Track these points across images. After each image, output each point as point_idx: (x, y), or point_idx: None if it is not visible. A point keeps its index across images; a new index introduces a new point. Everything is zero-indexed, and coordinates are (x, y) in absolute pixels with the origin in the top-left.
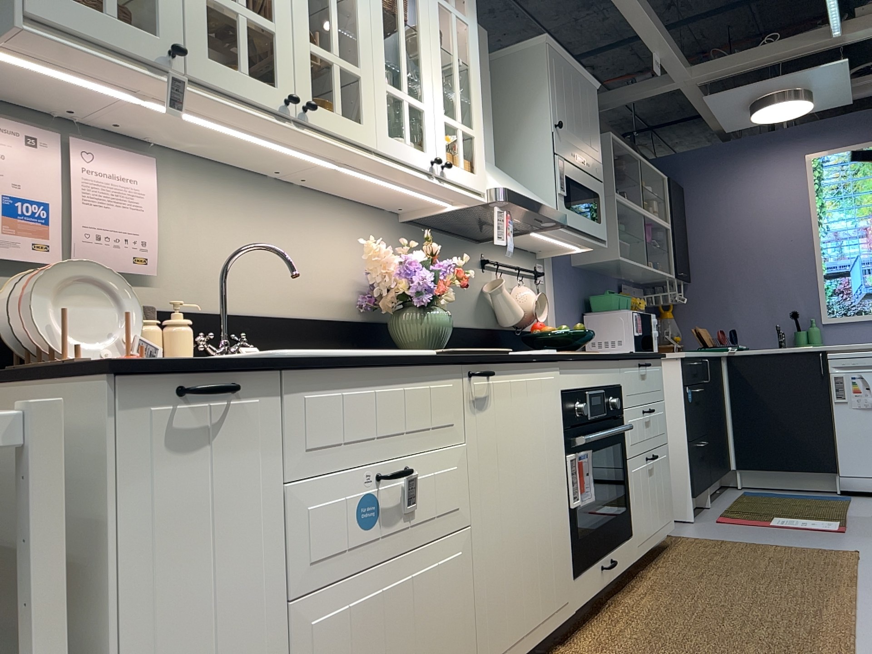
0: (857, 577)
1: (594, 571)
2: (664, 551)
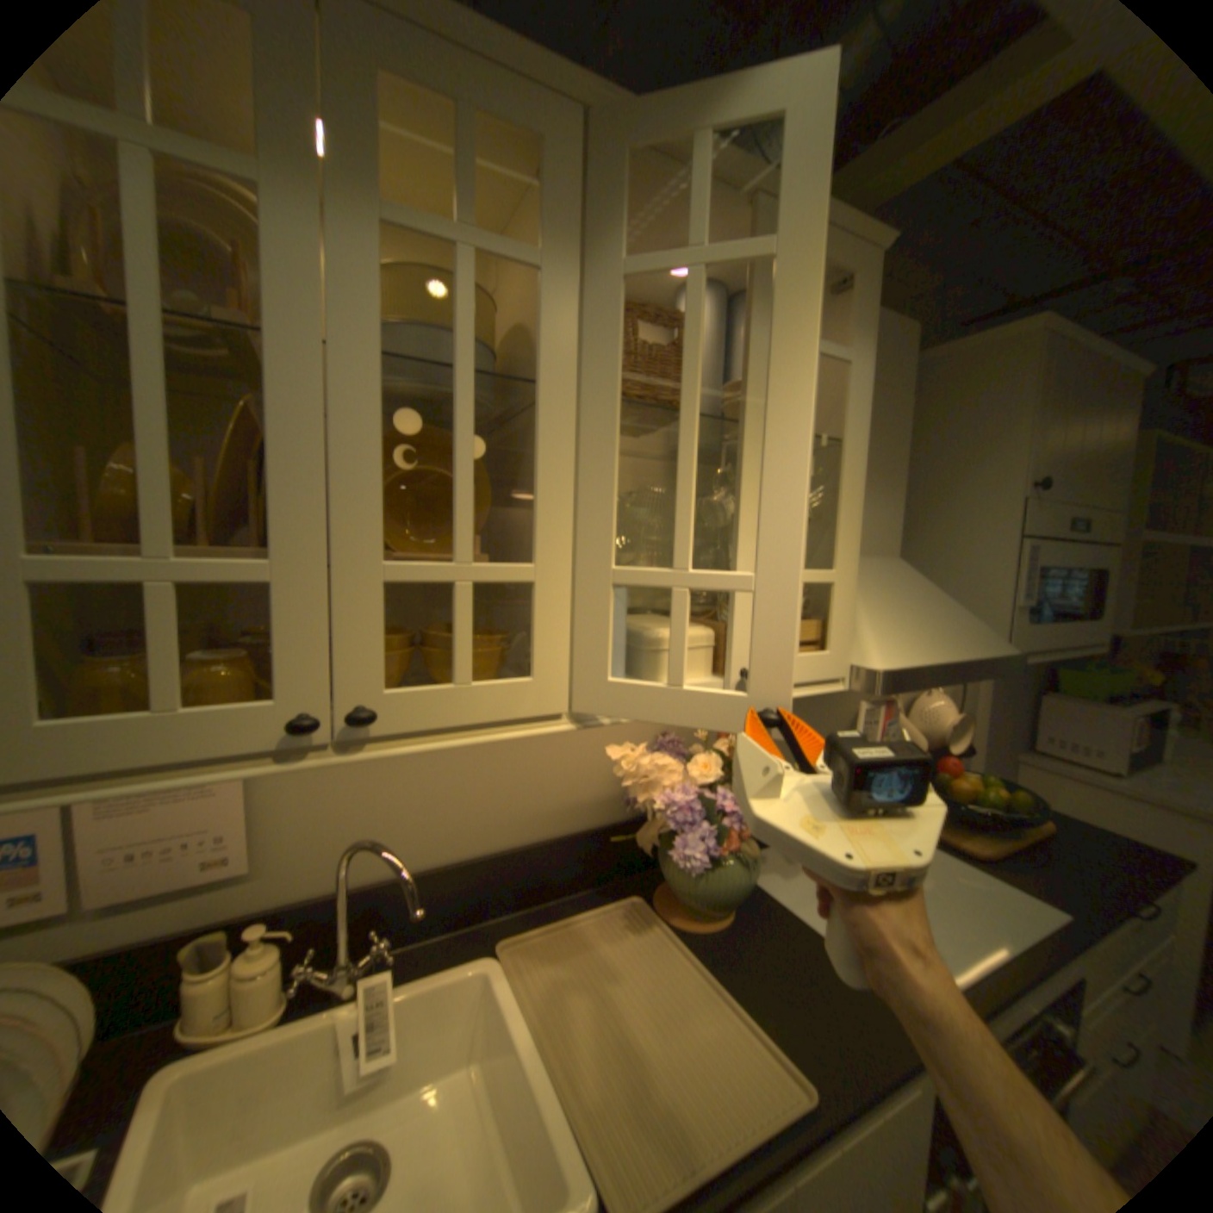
0: None
1: None
2: None
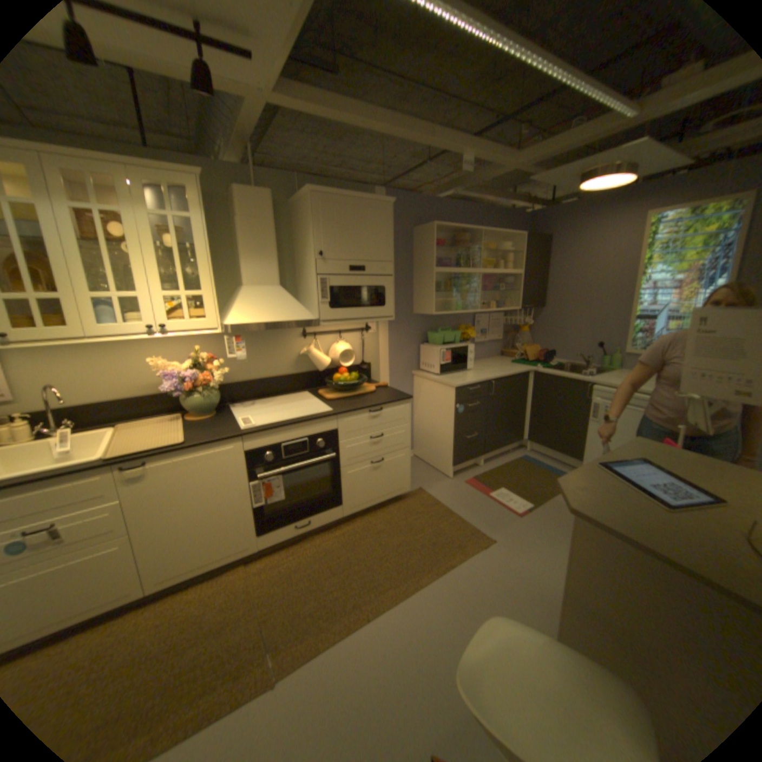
0: (455, 567)
1: (284, 530)
2: (394, 503)
